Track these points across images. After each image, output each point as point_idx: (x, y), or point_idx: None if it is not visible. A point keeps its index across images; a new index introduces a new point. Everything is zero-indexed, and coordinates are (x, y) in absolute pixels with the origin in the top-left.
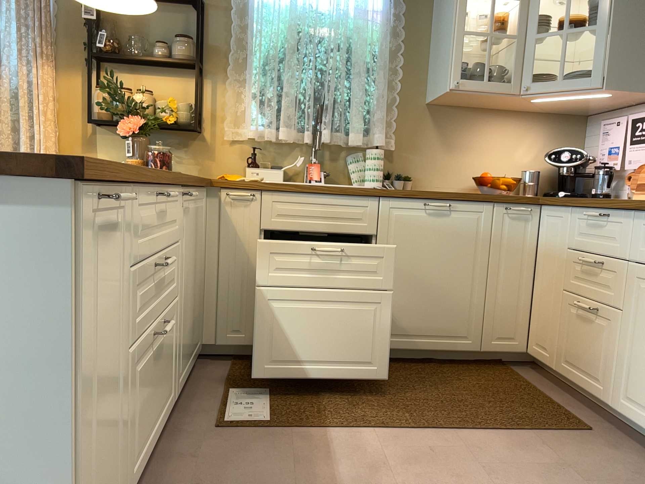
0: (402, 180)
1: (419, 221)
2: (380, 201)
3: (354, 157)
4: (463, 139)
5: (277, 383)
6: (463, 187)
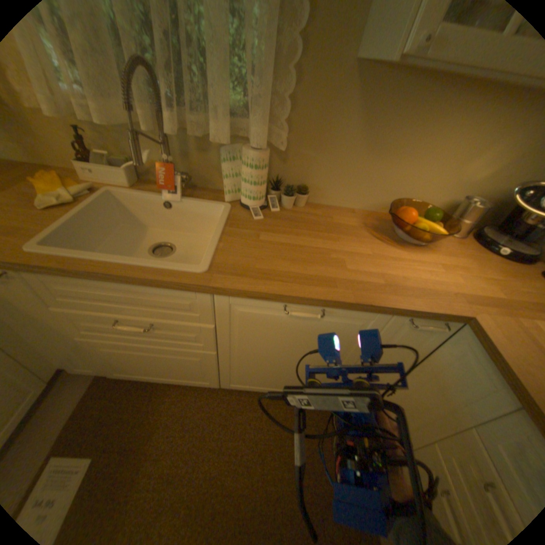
0: (296, 191)
1: (274, 322)
2: (215, 295)
3: (229, 153)
4: (401, 136)
5: (110, 440)
6: (376, 204)
